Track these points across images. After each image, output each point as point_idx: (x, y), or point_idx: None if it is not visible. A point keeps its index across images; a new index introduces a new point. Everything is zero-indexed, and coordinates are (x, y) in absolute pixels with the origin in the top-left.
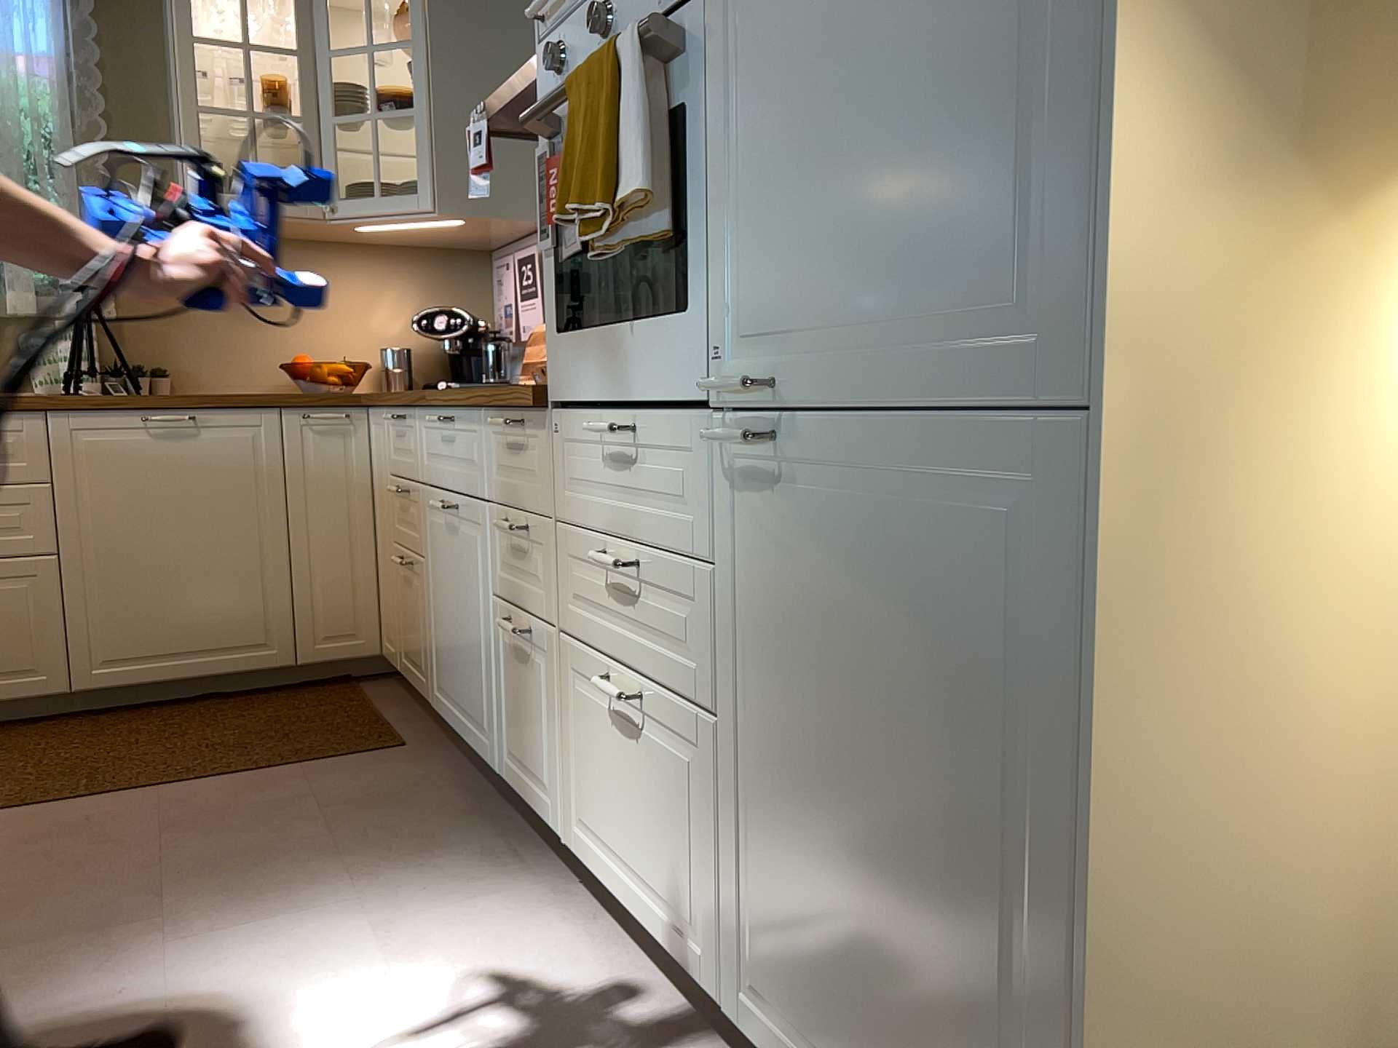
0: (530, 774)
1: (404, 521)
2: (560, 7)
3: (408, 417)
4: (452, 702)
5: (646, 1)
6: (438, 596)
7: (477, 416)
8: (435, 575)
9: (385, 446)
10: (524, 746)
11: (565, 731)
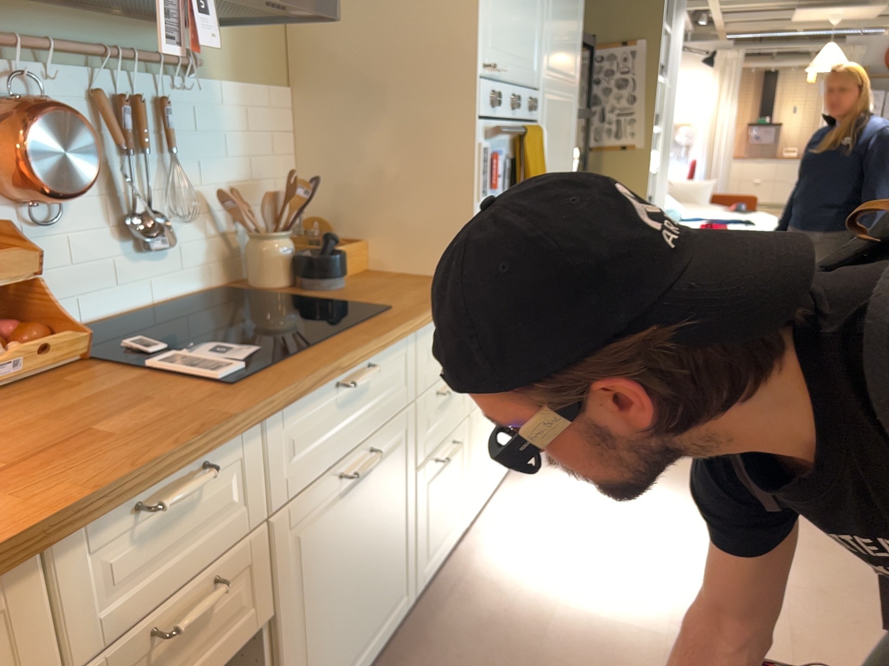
0: (444, 534)
1: (182, 661)
2: (492, 74)
3: (226, 454)
4: (347, 665)
5: (523, 112)
6: (320, 599)
7: (411, 338)
8: (312, 585)
9: (39, 641)
10: (441, 525)
11: (470, 461)
